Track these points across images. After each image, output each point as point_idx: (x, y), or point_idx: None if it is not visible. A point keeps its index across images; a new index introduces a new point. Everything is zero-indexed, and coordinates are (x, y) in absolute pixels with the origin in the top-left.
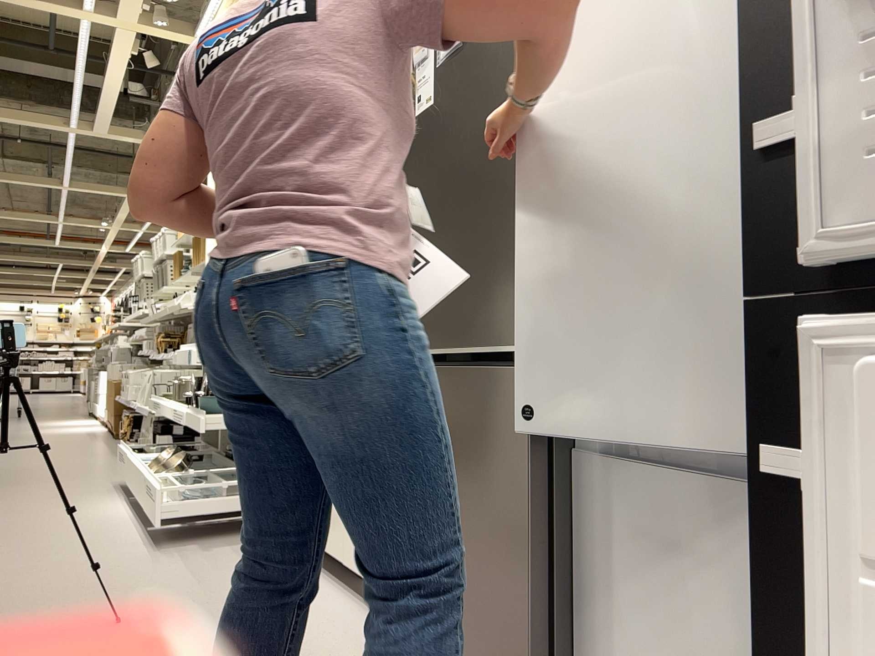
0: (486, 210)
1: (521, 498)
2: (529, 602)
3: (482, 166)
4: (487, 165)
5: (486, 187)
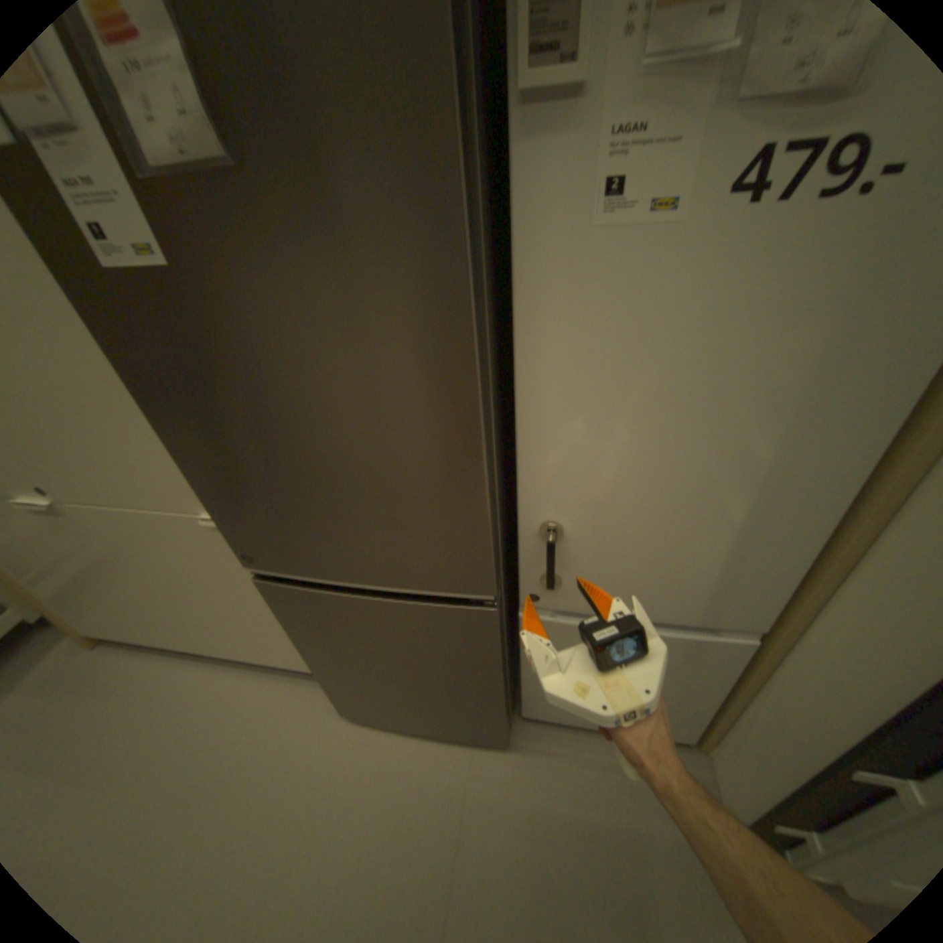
0: (394, 473)
1: (486, 666)
2: (497, 701)
3: (370, 418)
4: (381, 419)
5: (388, 447)
